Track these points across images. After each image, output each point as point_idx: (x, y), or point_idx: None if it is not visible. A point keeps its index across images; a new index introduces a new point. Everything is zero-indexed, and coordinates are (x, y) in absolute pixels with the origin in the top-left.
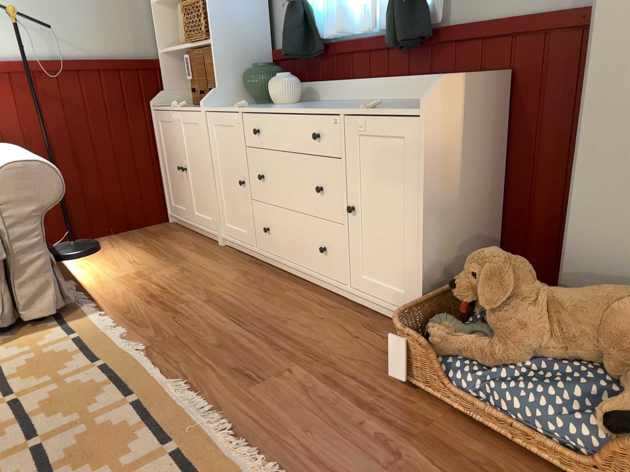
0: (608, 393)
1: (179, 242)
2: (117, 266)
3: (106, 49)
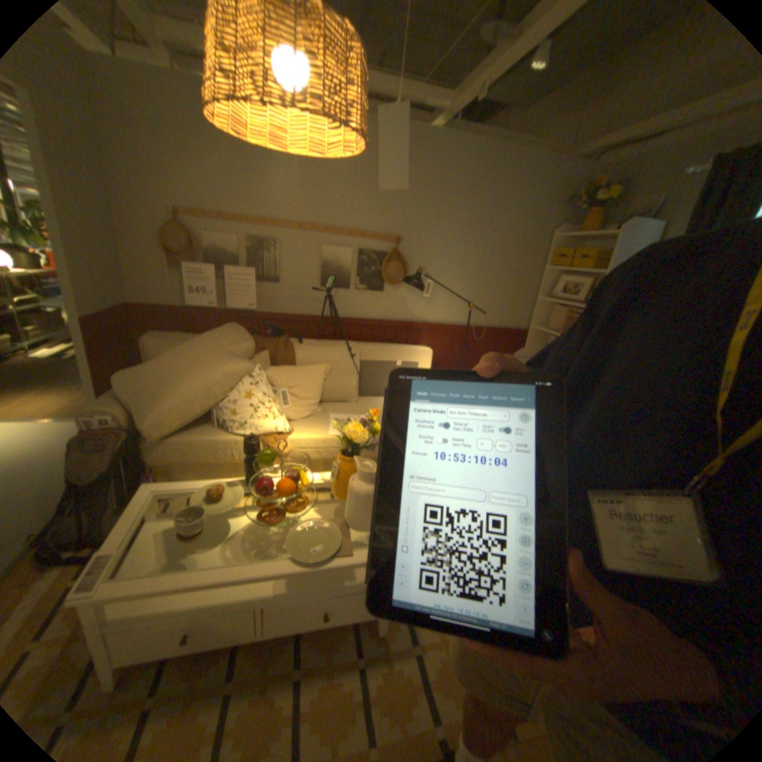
0: None
1: None
2: None
3: (502, 320)
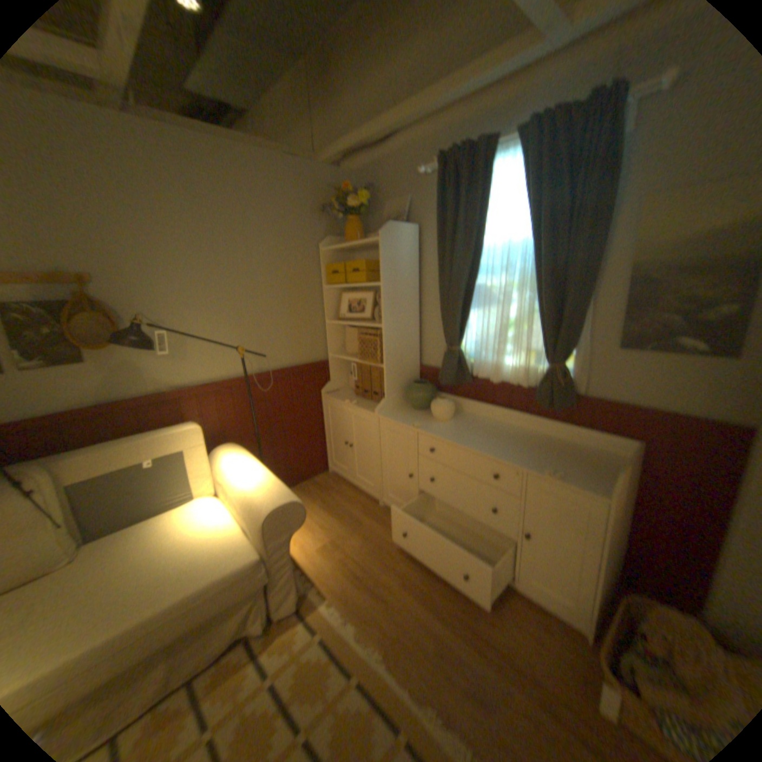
0: None
1: (348, 500)
2: (312, 534)
3: (294, 356)
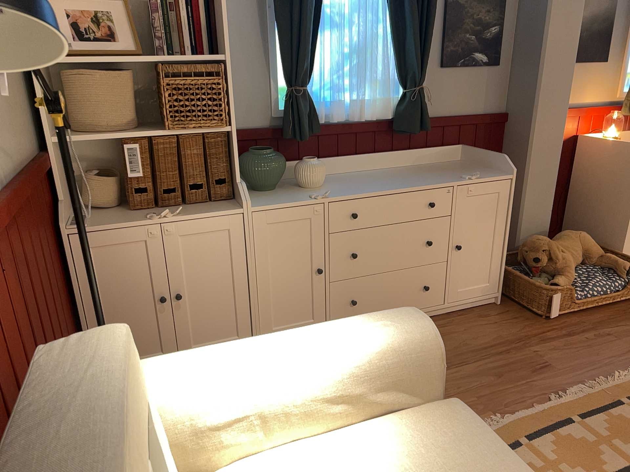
0: (601, 270)
1: None
2: None
3: (16, 144)
